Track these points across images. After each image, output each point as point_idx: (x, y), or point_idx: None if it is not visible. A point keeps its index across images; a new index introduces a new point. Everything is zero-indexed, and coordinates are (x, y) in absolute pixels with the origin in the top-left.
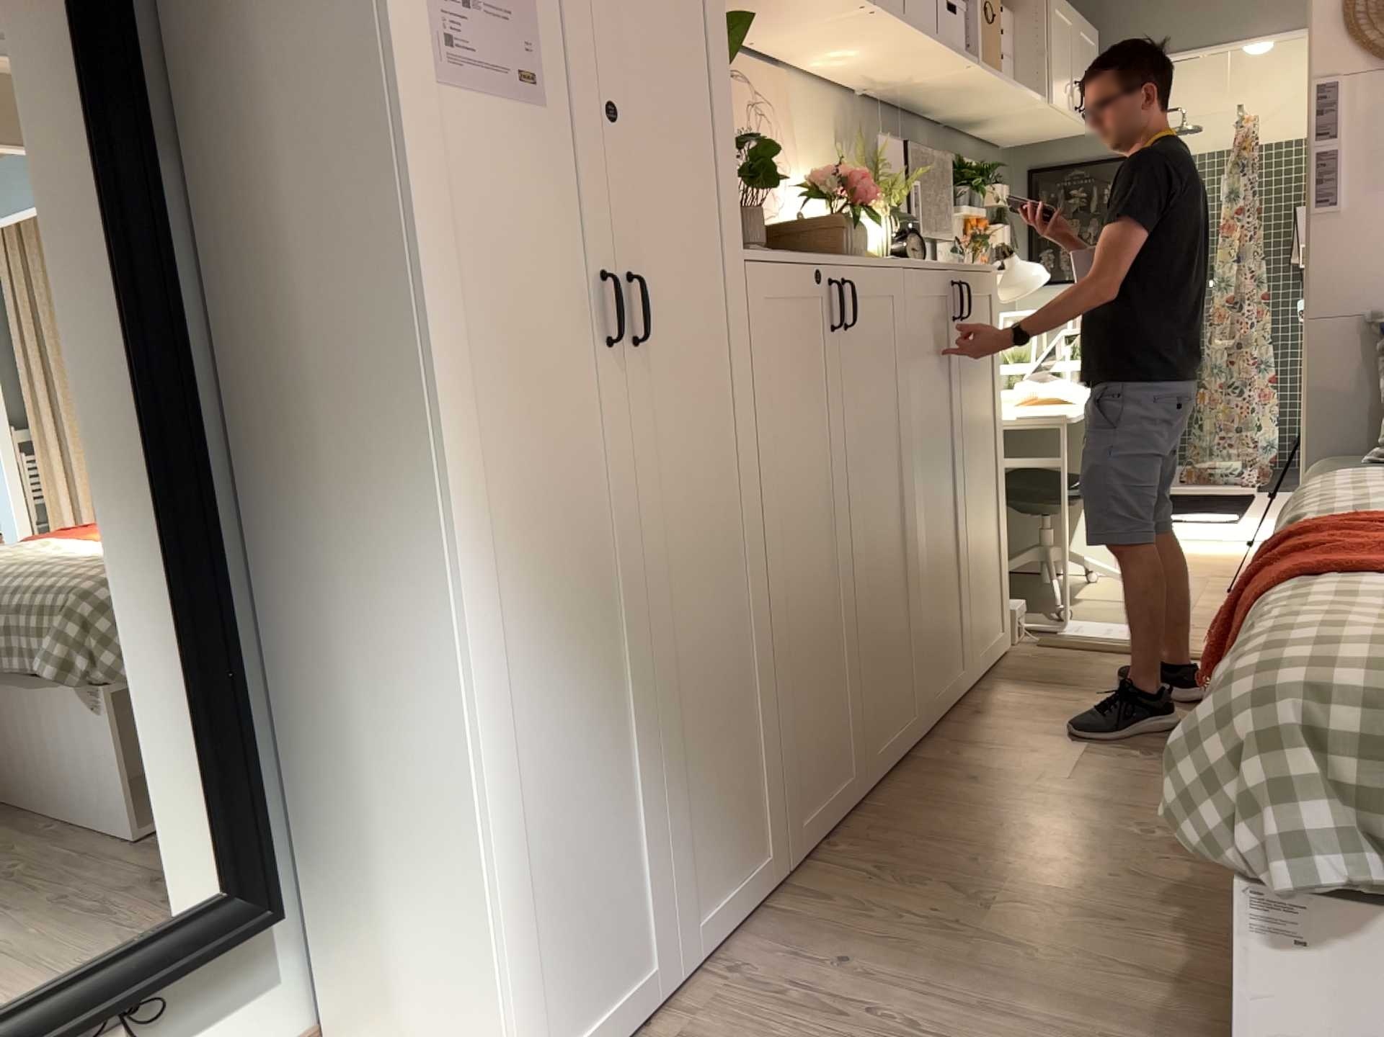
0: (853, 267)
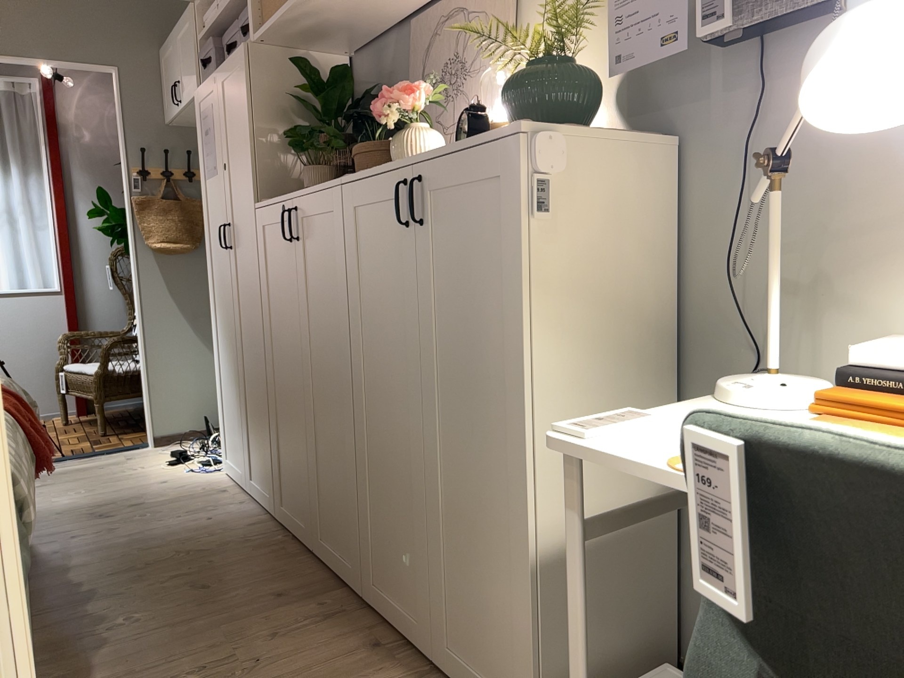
0: (300, 198)
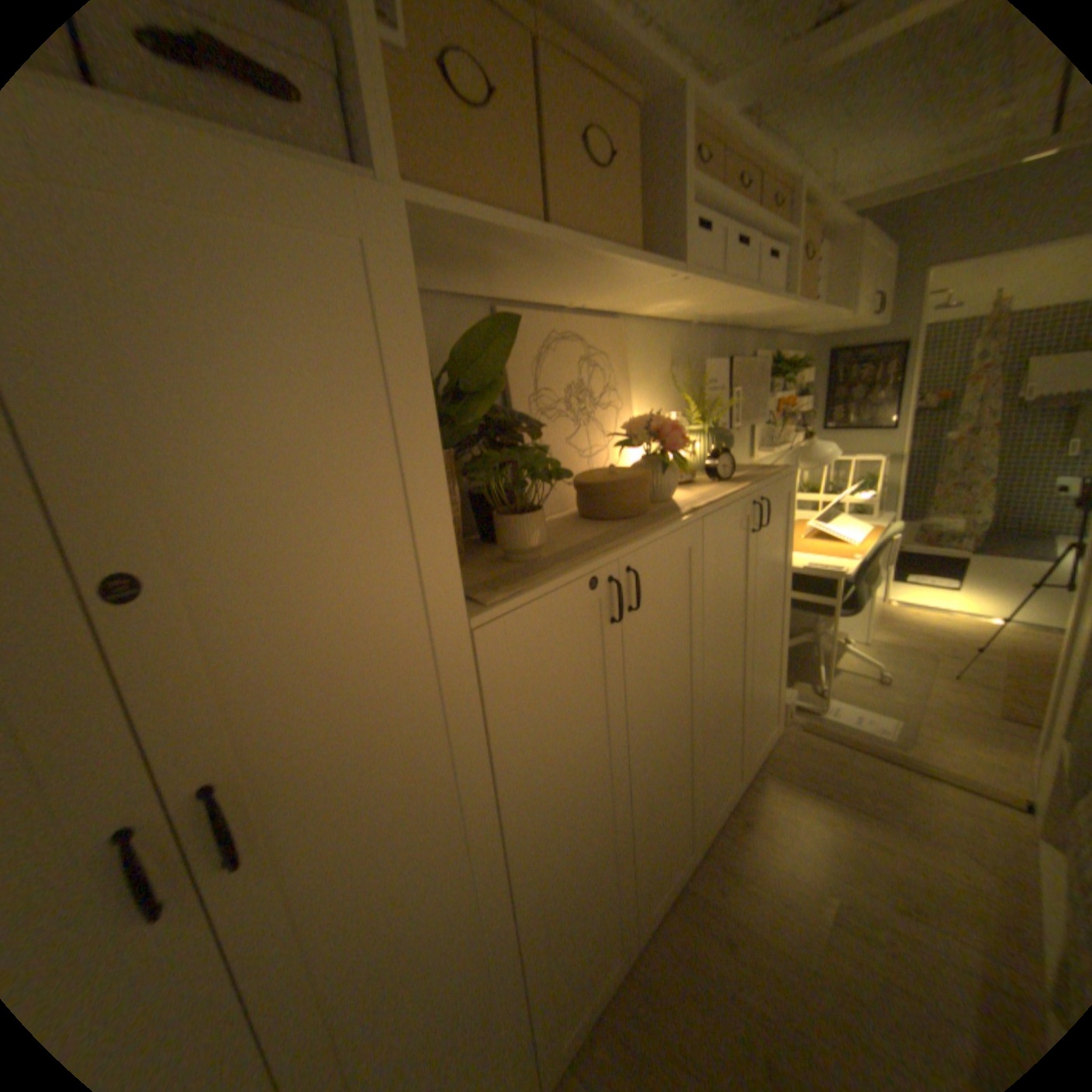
0: (640, 549)
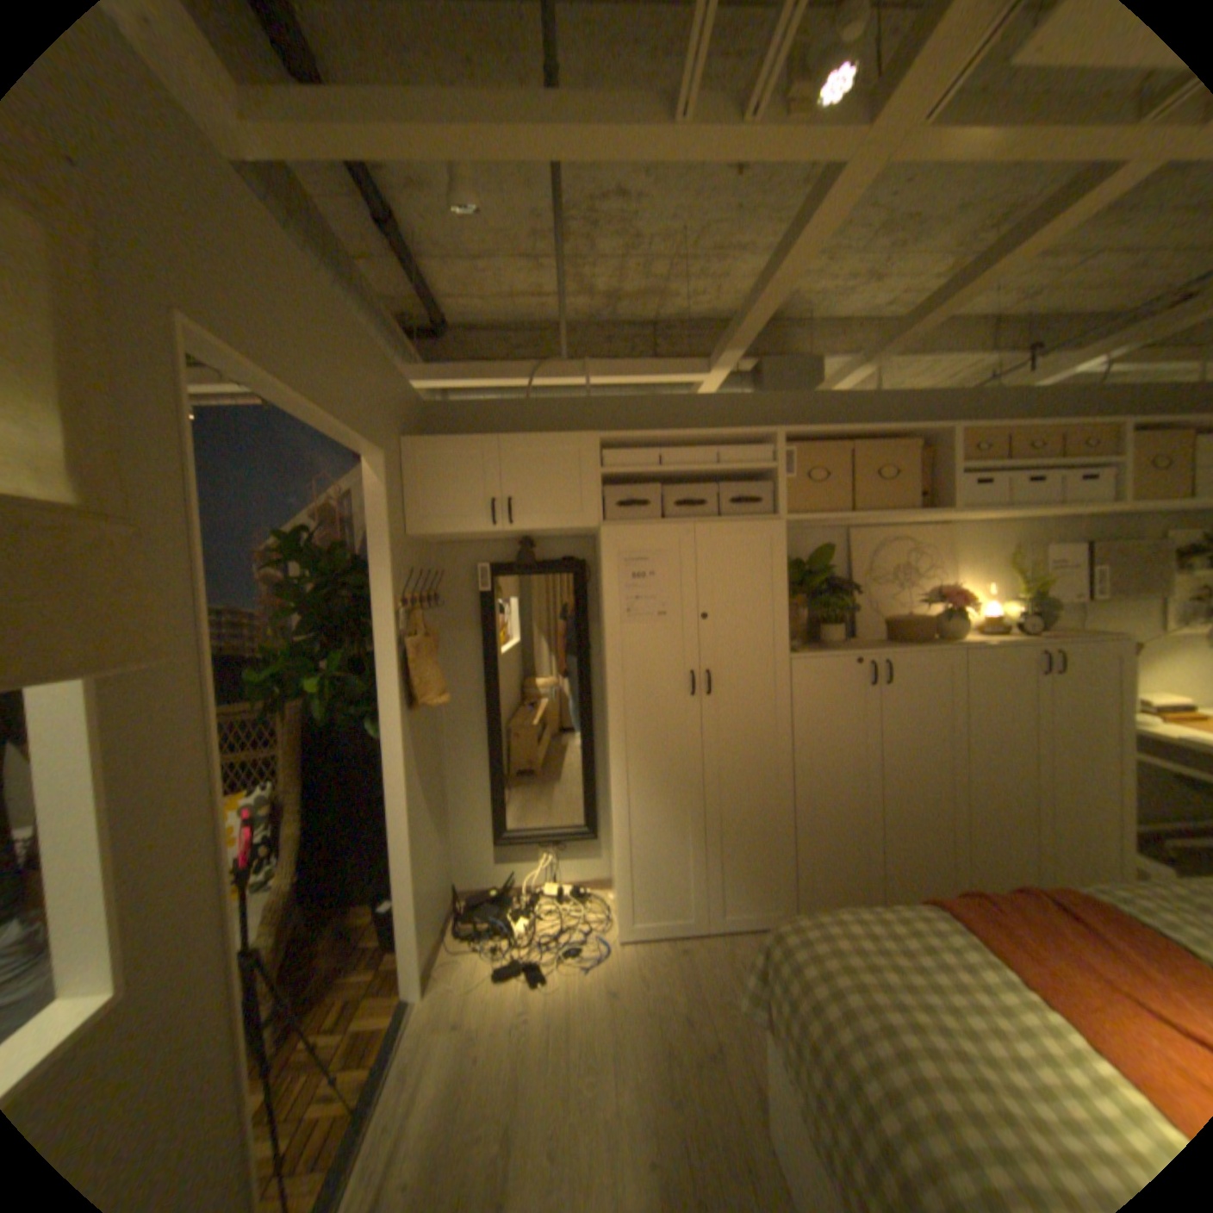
0: (898, 655)
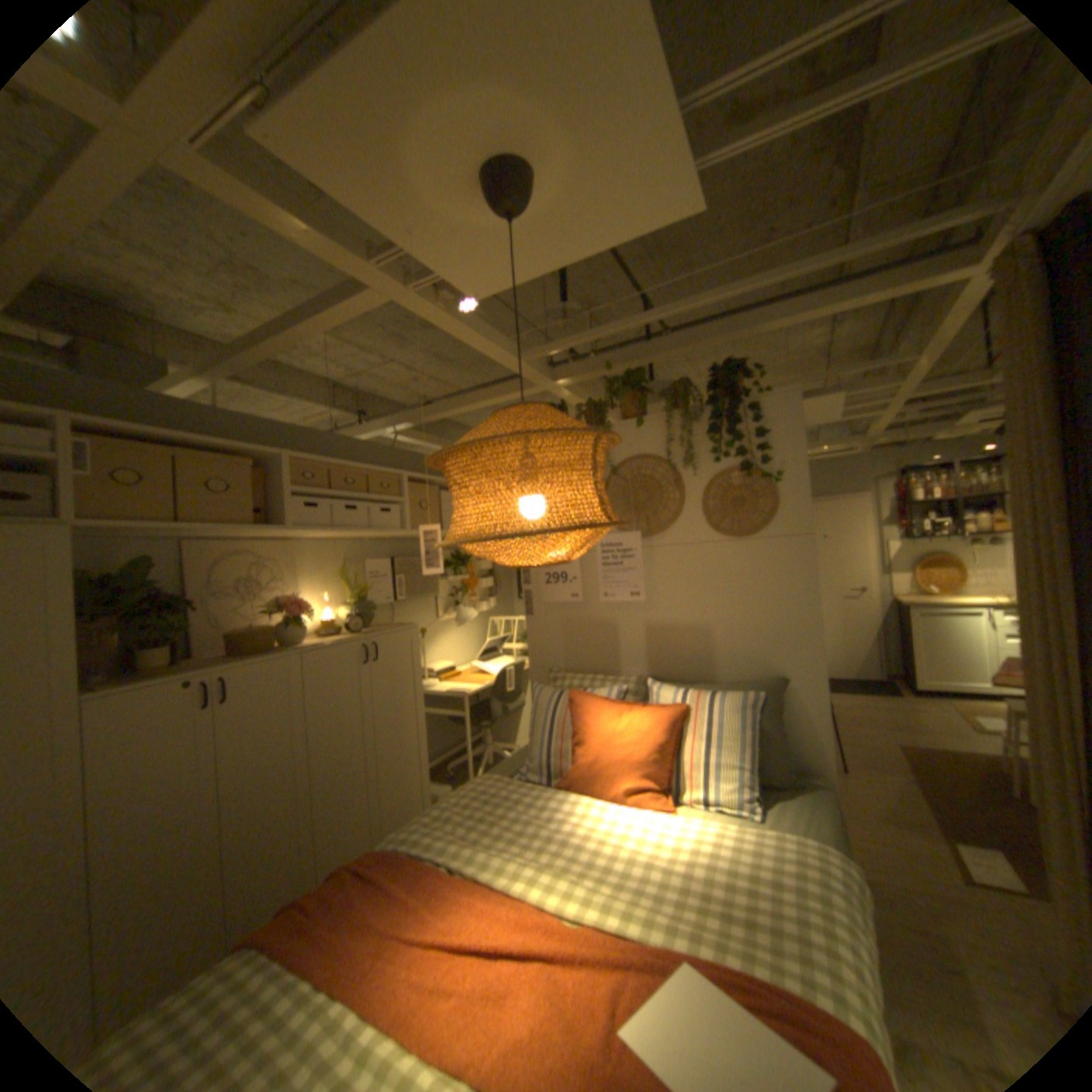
0: (232, 668)
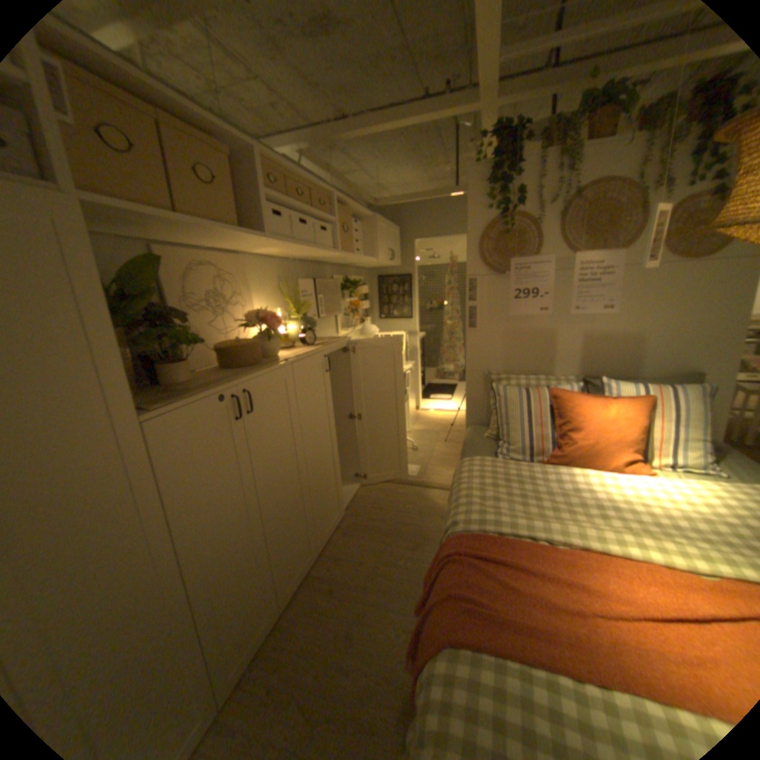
0: (252, 379)
